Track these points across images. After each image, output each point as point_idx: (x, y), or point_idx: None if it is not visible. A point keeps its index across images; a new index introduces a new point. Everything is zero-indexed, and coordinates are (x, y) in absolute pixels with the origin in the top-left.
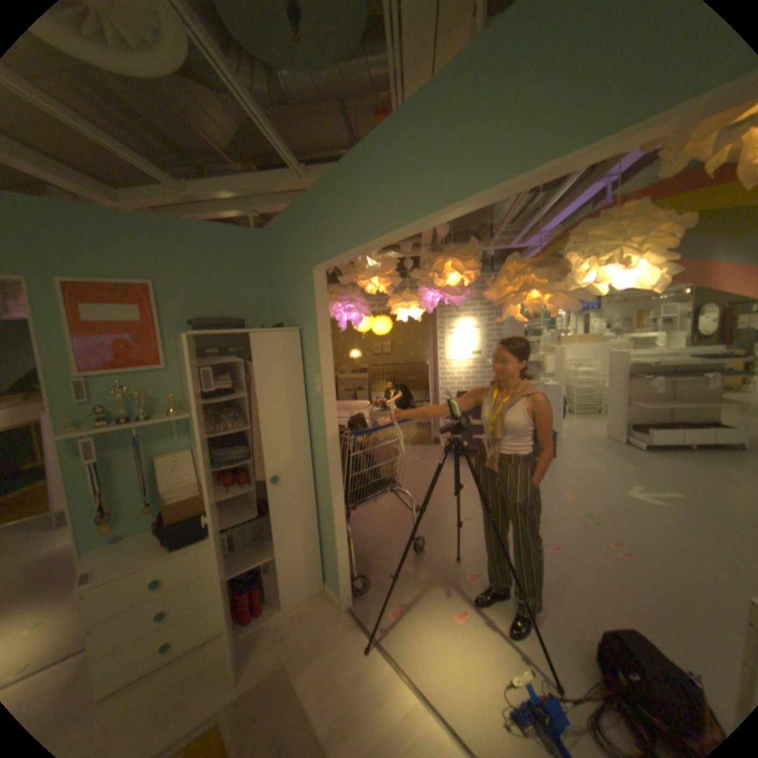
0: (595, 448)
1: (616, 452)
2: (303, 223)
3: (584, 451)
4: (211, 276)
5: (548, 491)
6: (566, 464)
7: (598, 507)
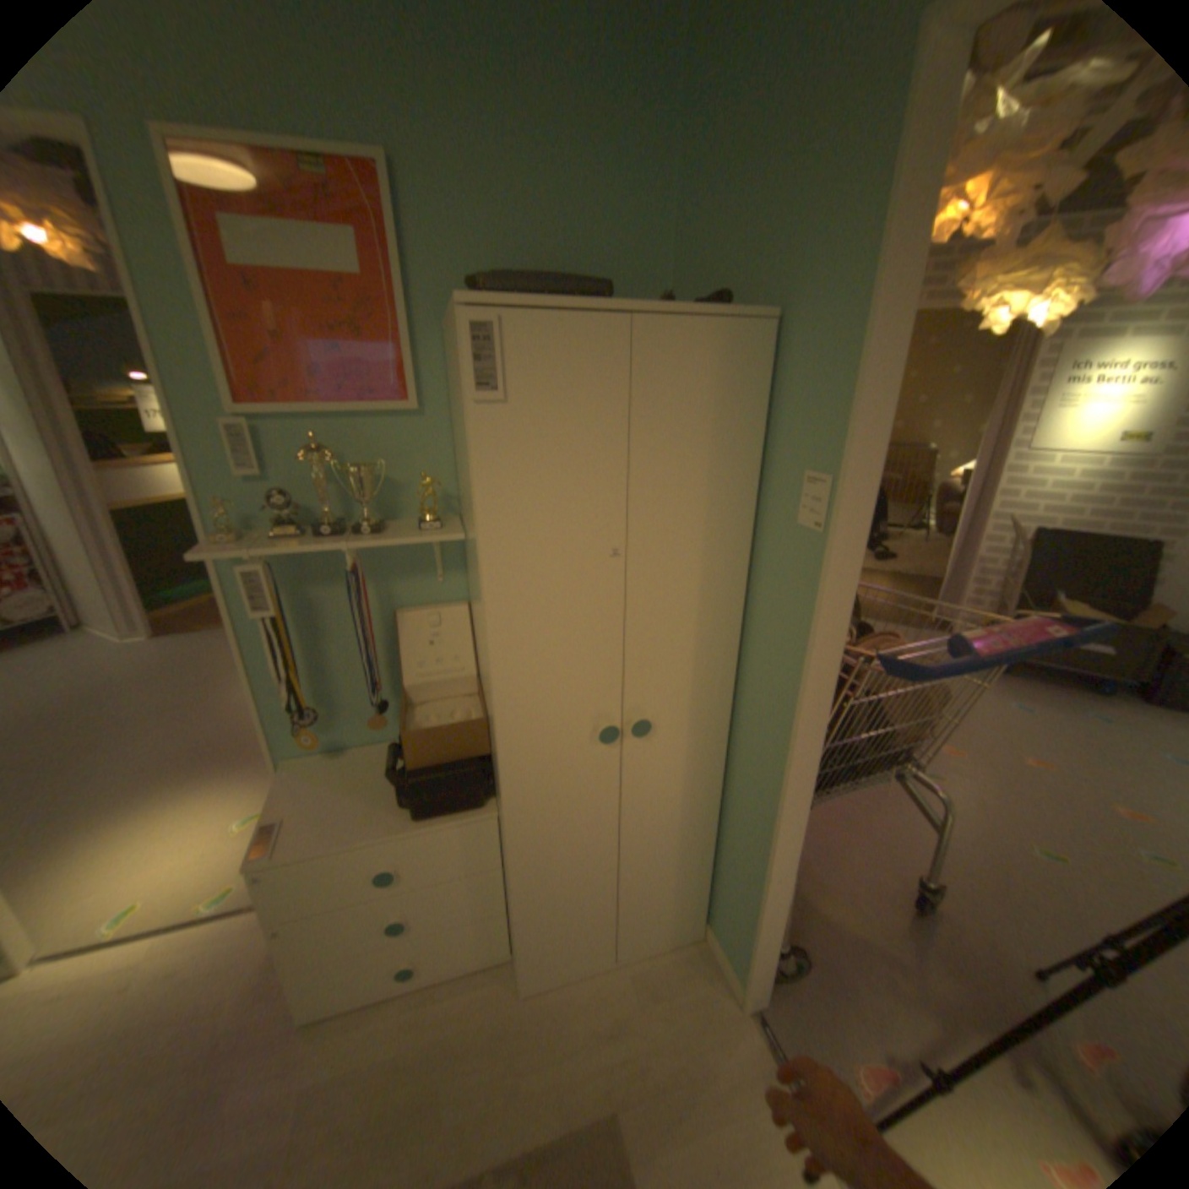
0: None
1: None
2: None
3: None
4: (537, 145)
5: None
6: None
7: None
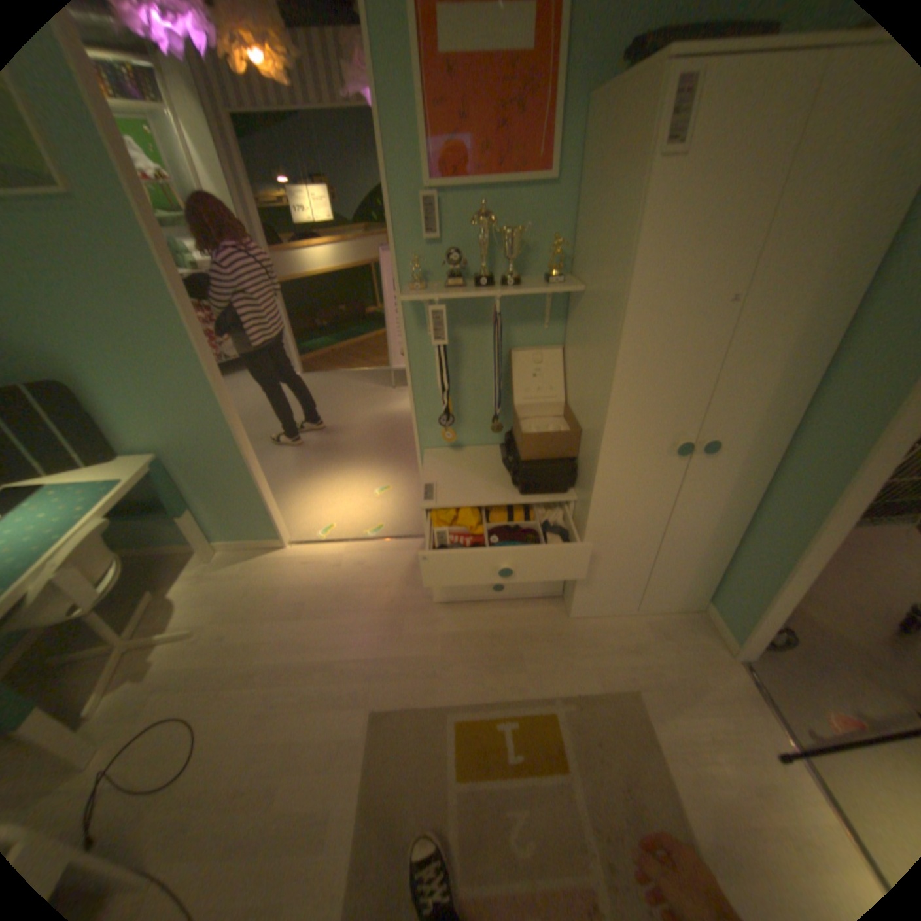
0: None
1: None
2: None
3: None
4: None
5: None
6: None
7: None
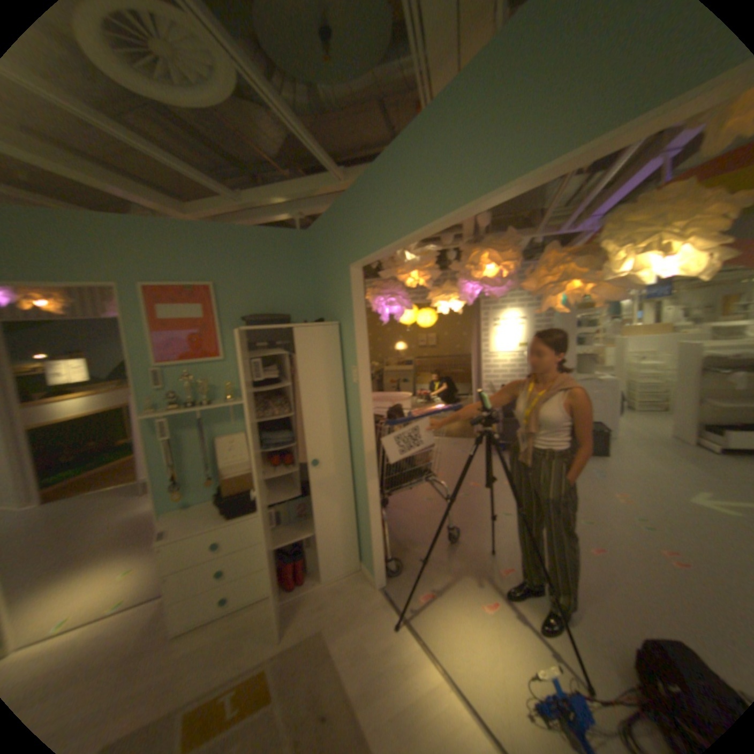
0: (657, 449)
1: (683, 455)
2: (340, 223)
3: (643, 451)
4: (261, 276)
5: (597, 491)
6: (620, 464)
7: (653, 512)
